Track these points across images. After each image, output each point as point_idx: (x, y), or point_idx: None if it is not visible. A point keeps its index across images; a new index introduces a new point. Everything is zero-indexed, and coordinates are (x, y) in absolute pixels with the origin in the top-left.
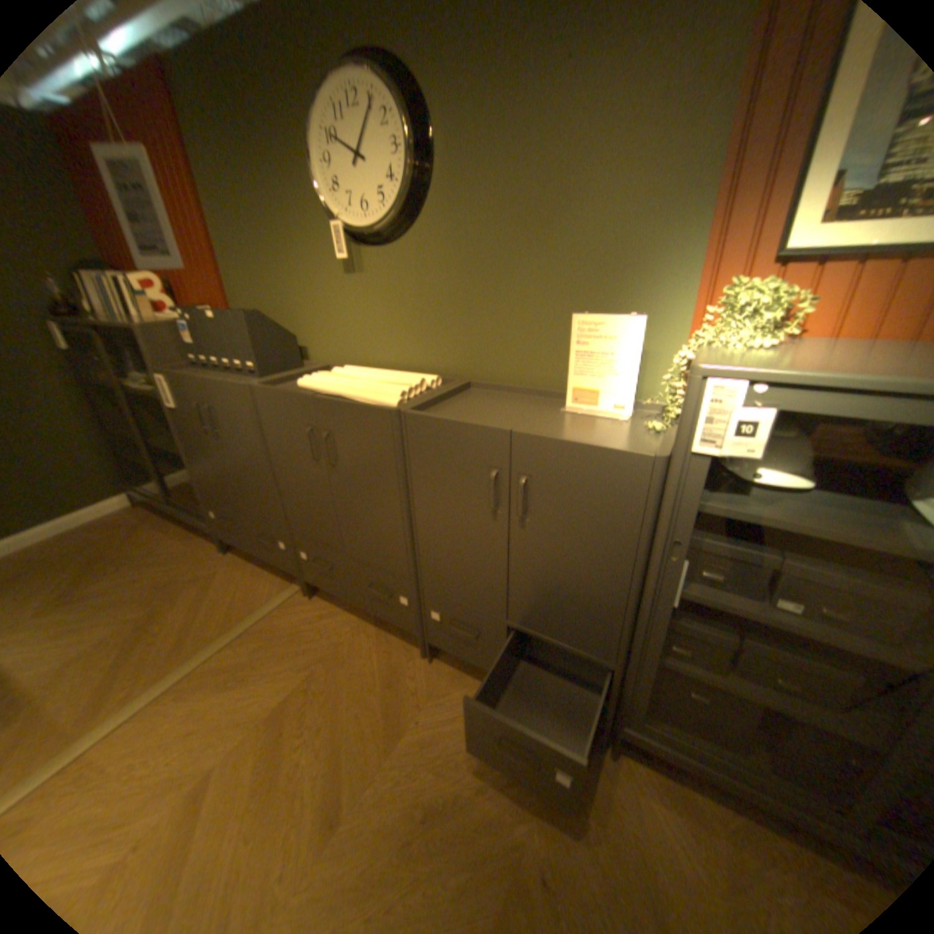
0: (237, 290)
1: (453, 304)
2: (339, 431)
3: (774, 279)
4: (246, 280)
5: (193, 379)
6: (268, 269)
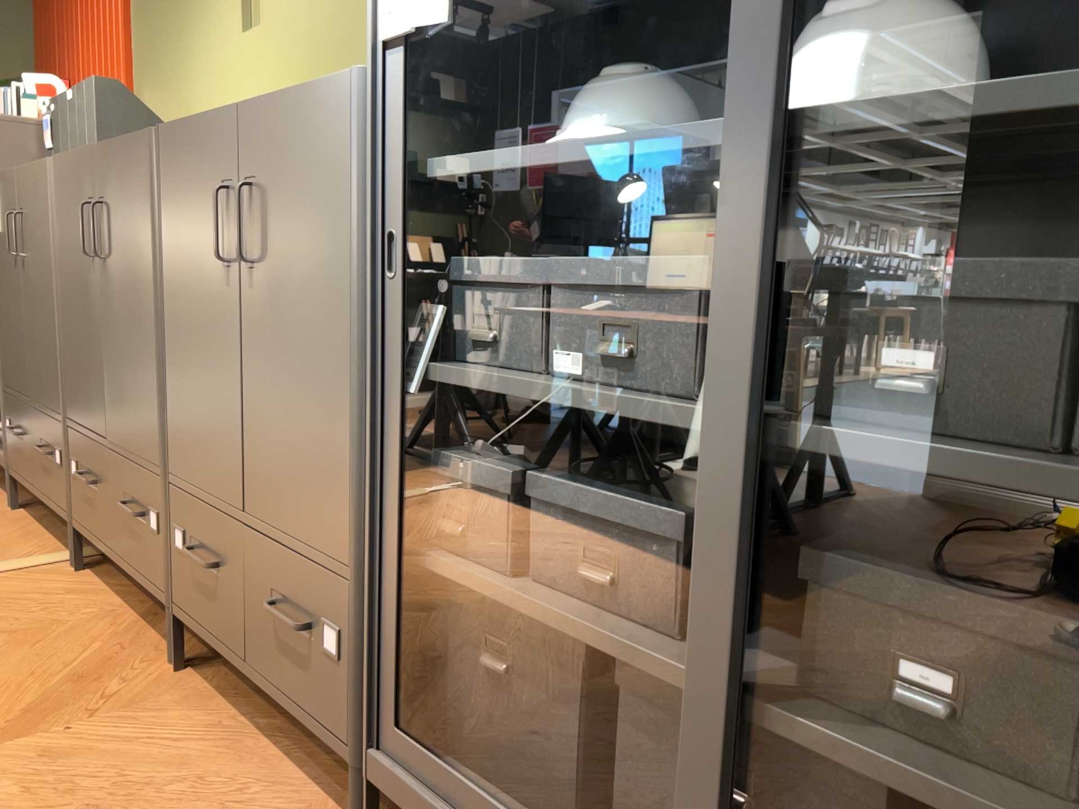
0: (146, 96)
1: (342, 42)
2: (111, 193)
3: None
4: (155, 78)
5: (16, 176)
6: (176, 53)
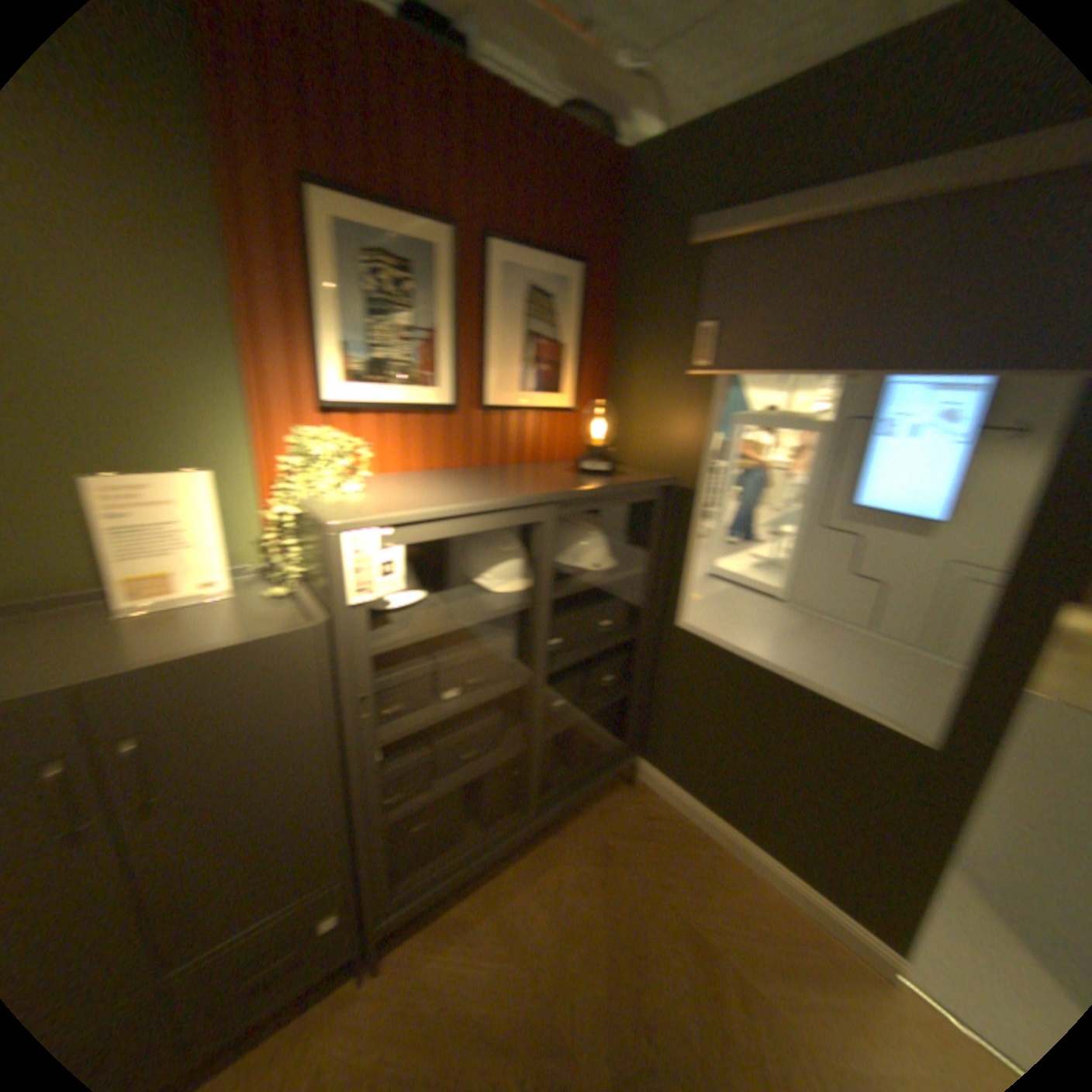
0: None
1: None
2: None
3: (325, 426)
4: None
5: None
6: None
